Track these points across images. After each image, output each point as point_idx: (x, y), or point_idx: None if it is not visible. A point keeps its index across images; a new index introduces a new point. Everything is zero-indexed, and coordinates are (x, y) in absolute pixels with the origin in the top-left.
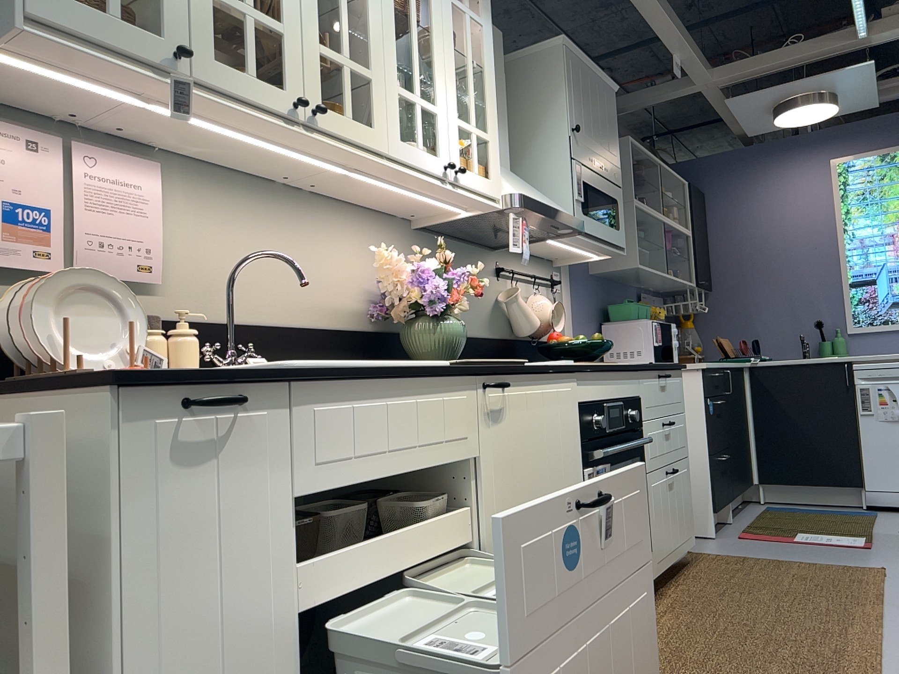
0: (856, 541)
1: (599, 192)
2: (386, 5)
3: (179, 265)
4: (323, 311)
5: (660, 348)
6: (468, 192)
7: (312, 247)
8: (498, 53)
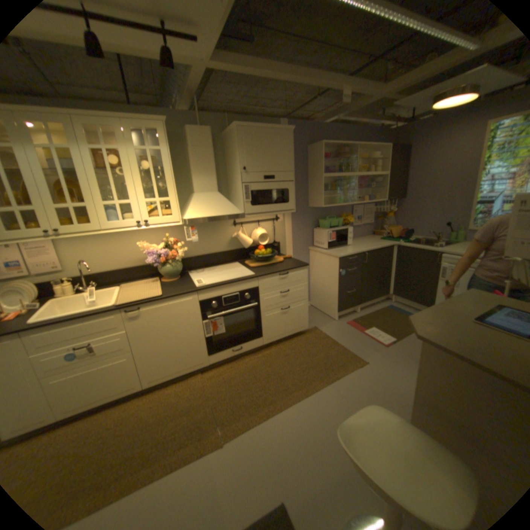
0: (388, 341)
1: (270, 190)
2: (88, 173)
3: (61, 267)
4: (133, 262)
5: (332, 242)
6: (157, 226)
7: (124, 243)
8: (205, 139)
